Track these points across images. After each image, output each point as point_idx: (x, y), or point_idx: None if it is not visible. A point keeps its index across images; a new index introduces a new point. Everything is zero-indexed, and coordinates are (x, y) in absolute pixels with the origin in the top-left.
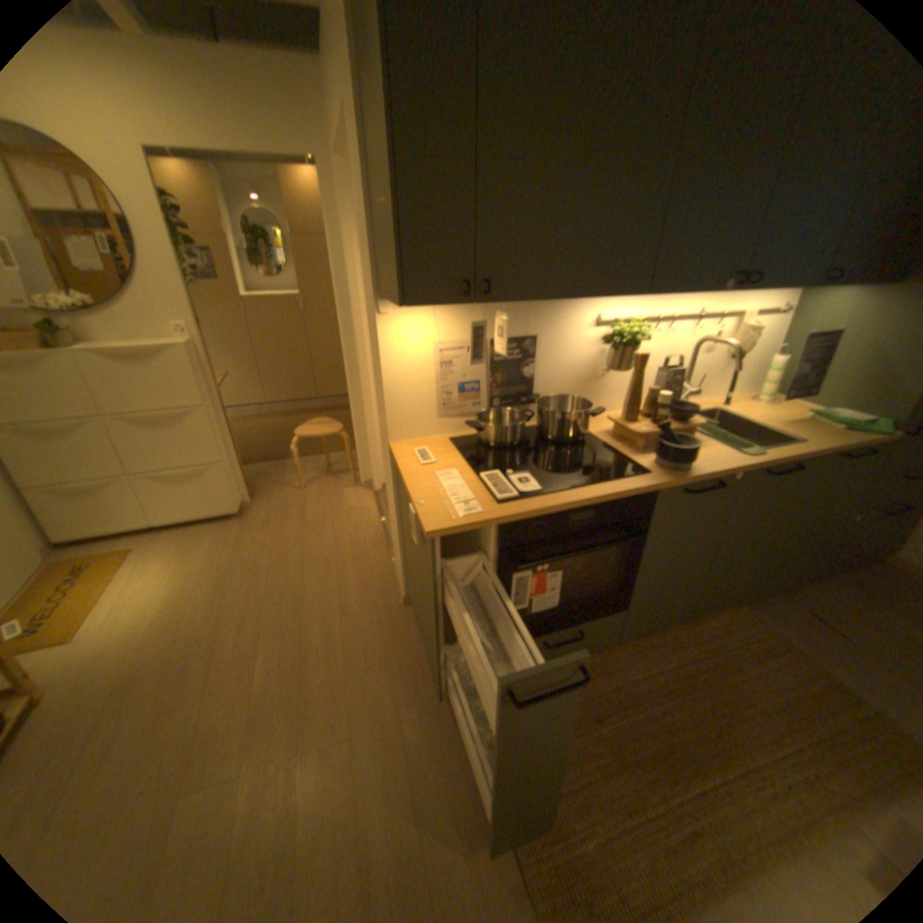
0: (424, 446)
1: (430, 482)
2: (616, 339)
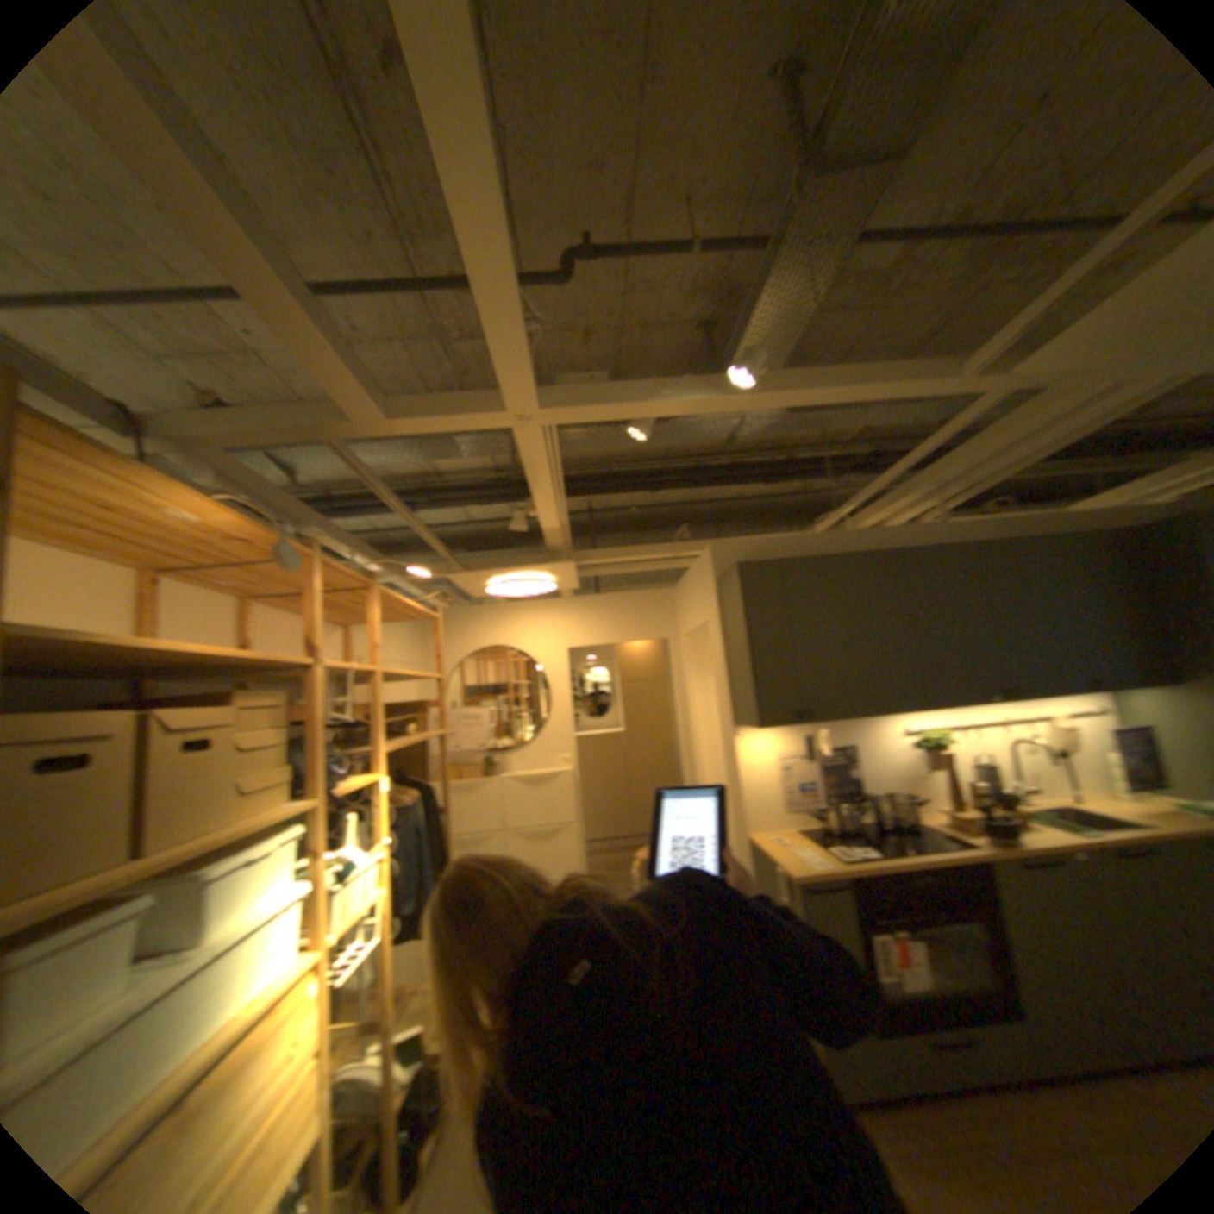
0: (779, 837)
1: (791, 856)
2: (924, 745)
